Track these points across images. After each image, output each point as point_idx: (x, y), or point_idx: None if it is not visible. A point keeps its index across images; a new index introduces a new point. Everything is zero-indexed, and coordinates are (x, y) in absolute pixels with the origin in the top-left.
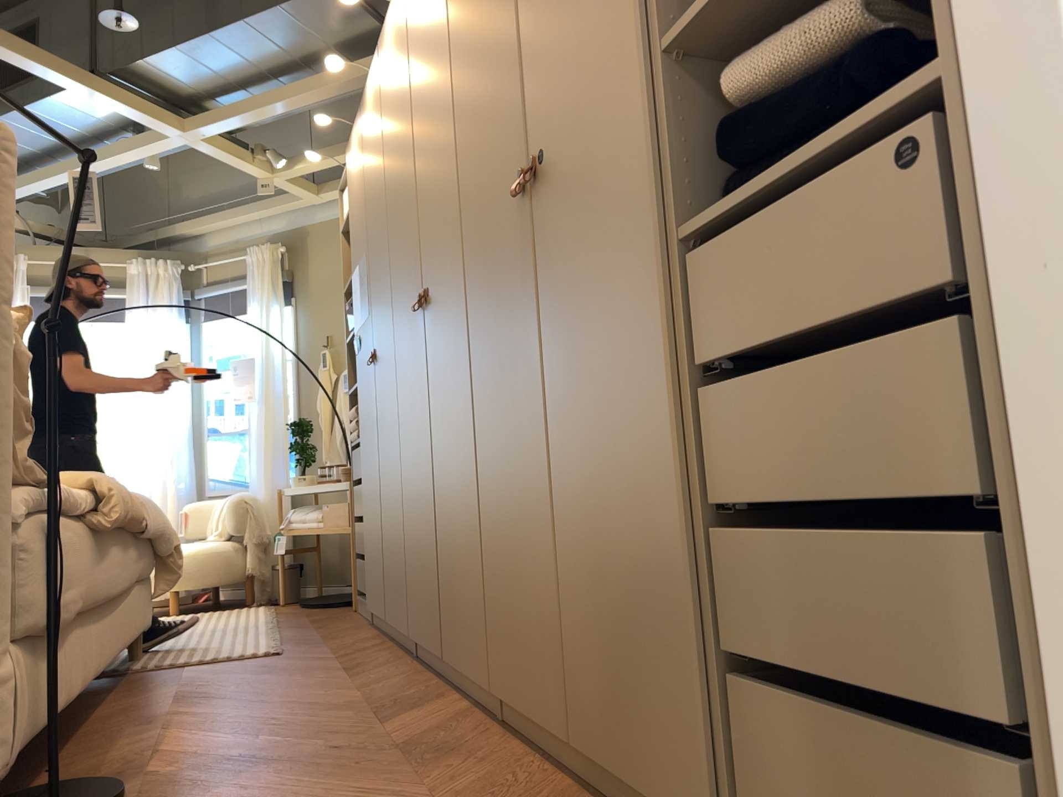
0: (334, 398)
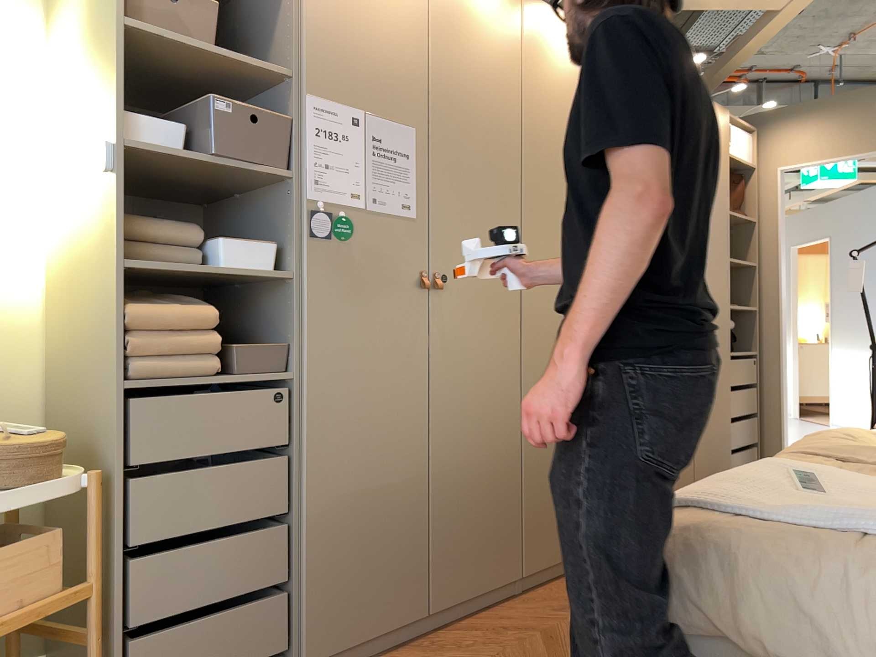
0: None
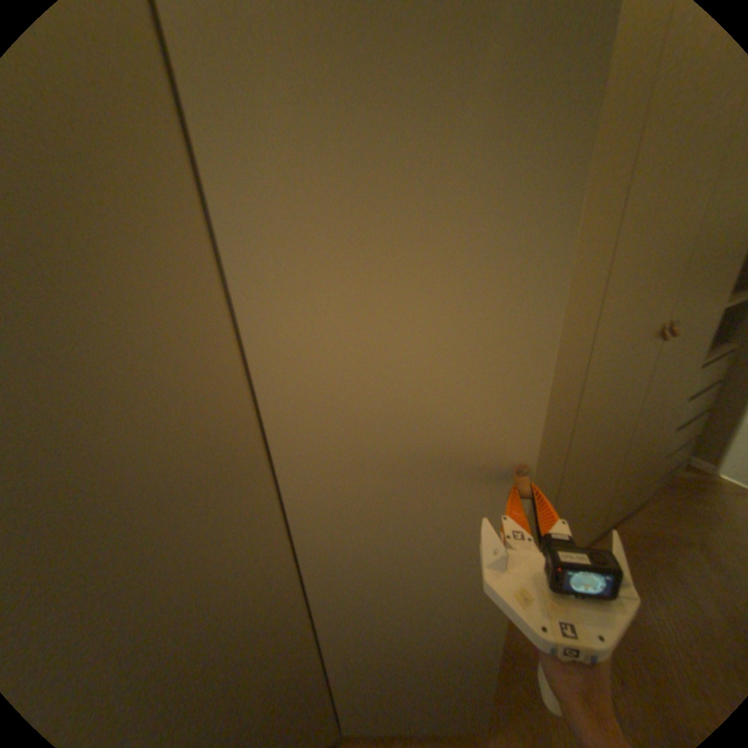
0: None
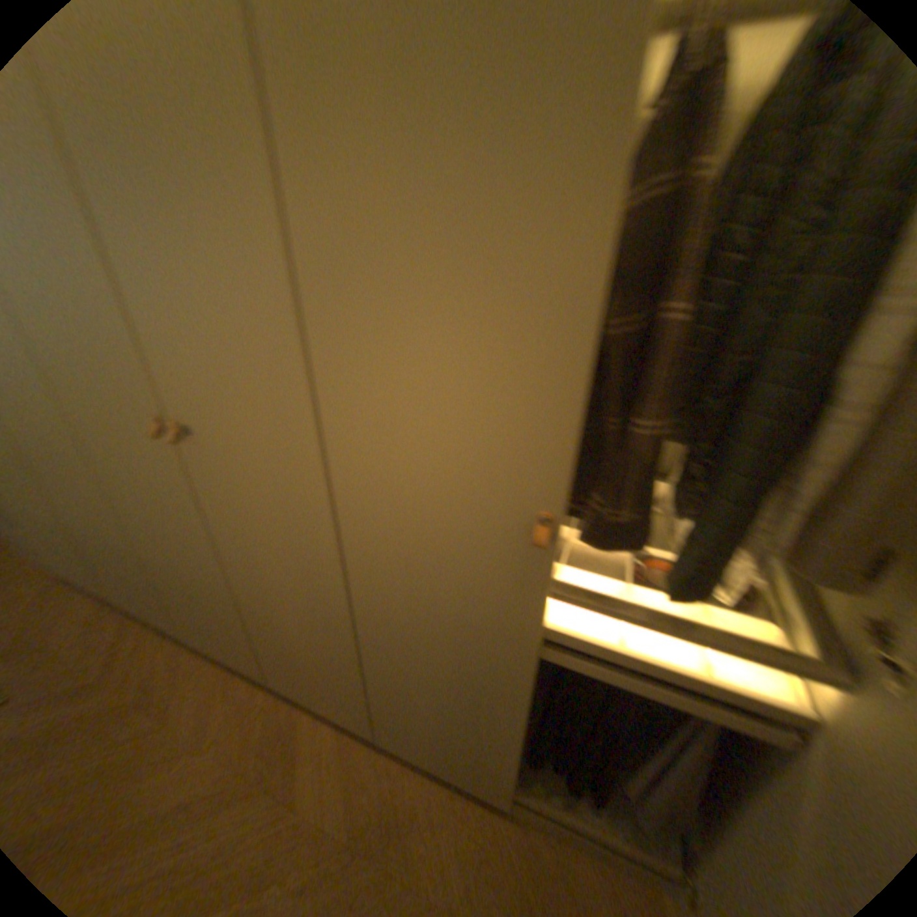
0: None
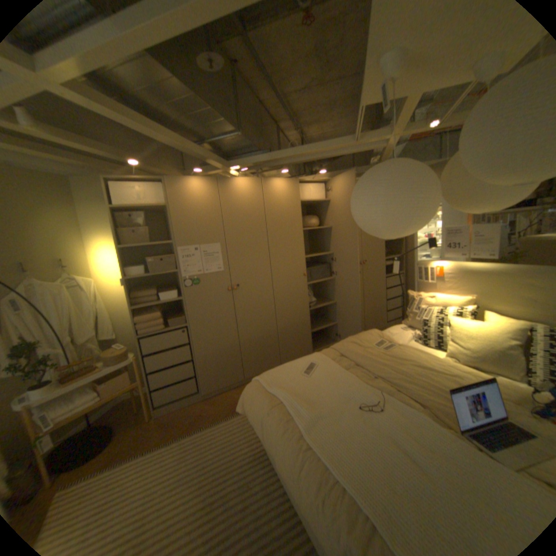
0: (45, 319)
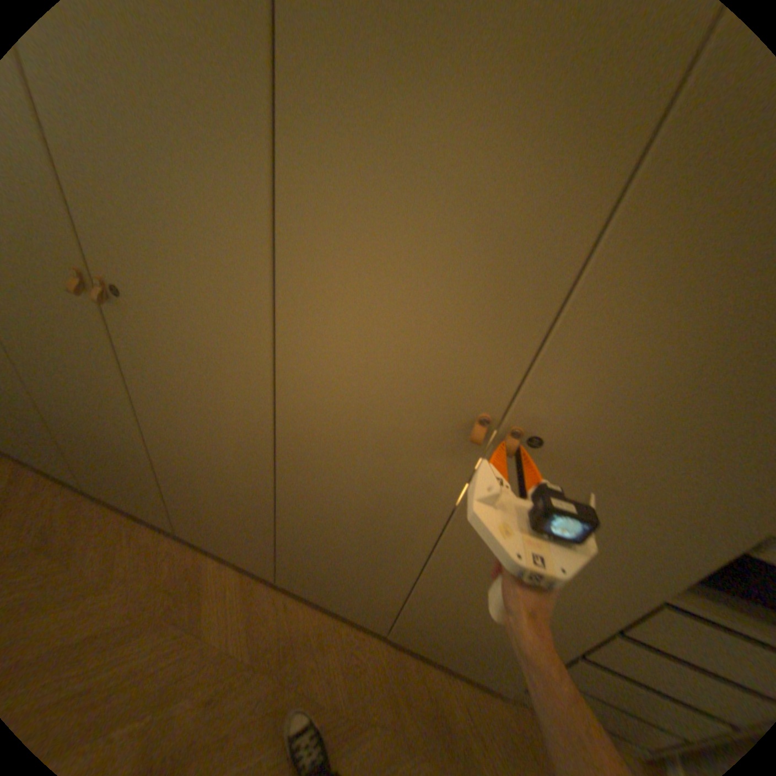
0: None
